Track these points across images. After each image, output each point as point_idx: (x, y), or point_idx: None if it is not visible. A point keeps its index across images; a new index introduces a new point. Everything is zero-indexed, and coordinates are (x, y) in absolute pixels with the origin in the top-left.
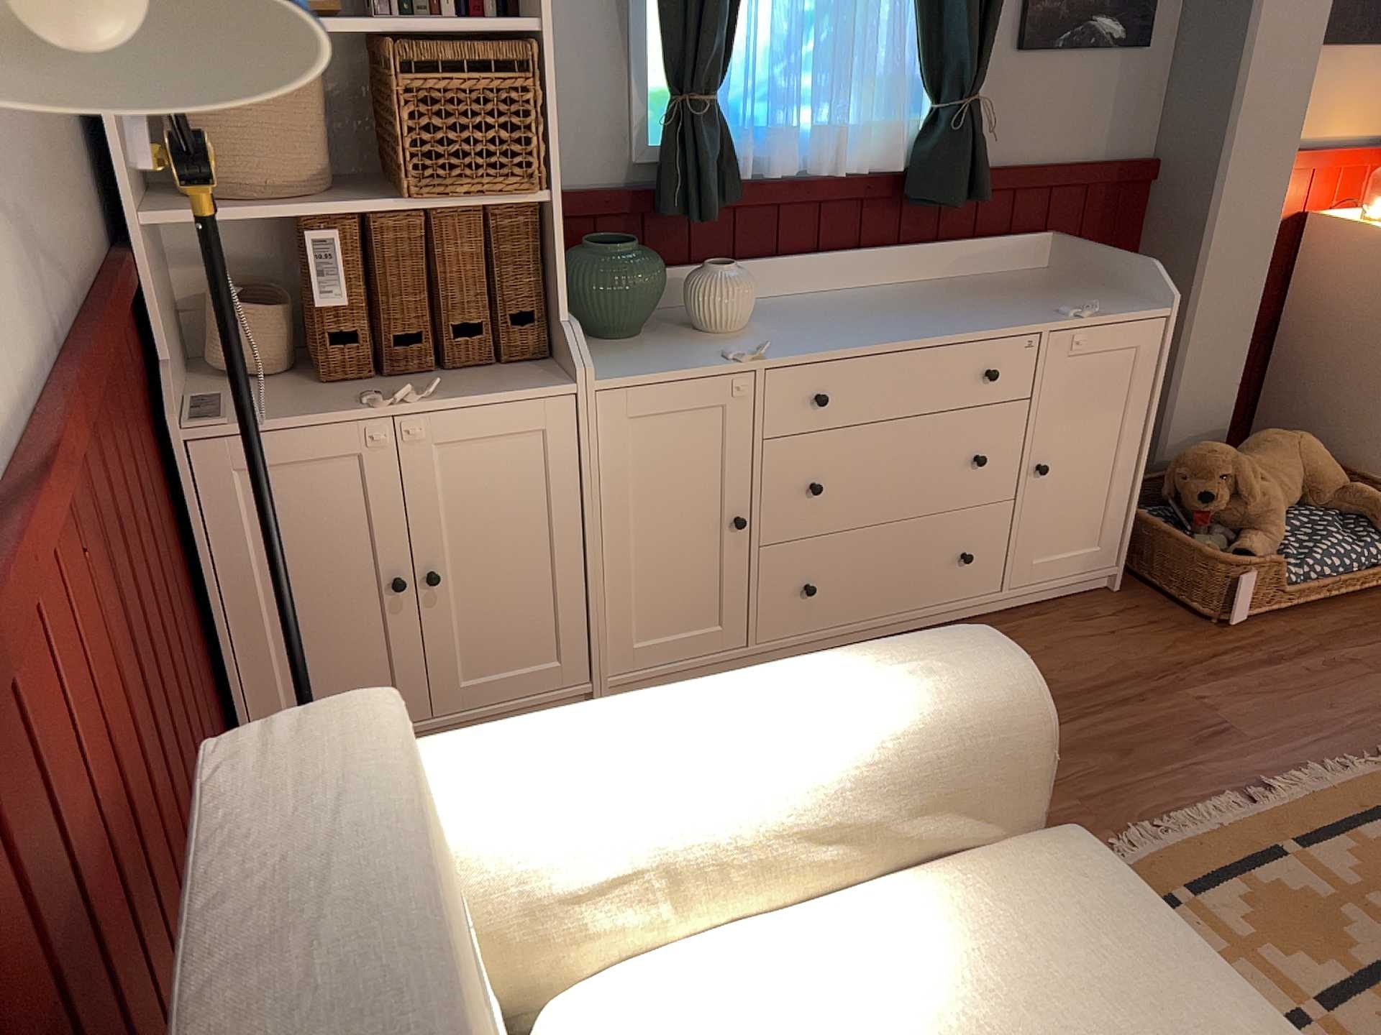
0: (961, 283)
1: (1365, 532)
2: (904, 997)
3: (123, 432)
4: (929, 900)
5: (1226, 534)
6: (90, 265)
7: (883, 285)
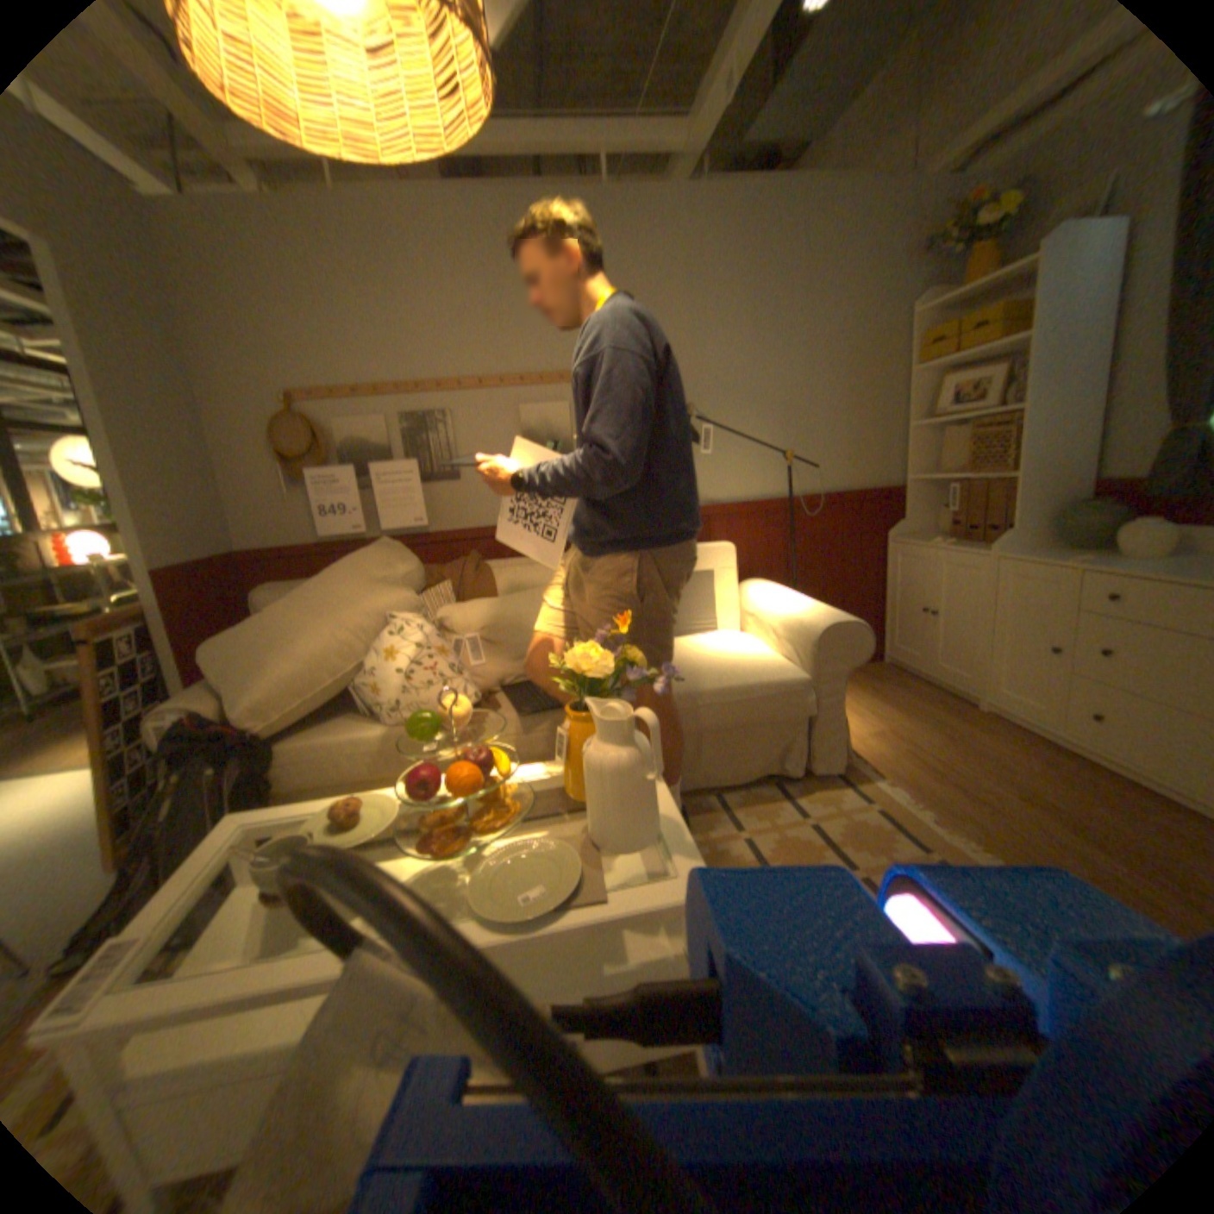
0: None
1: None
2: (737, 652)
3: (845, 523)
4: (771, 657)
5: None
6: (869, 483)
7: None
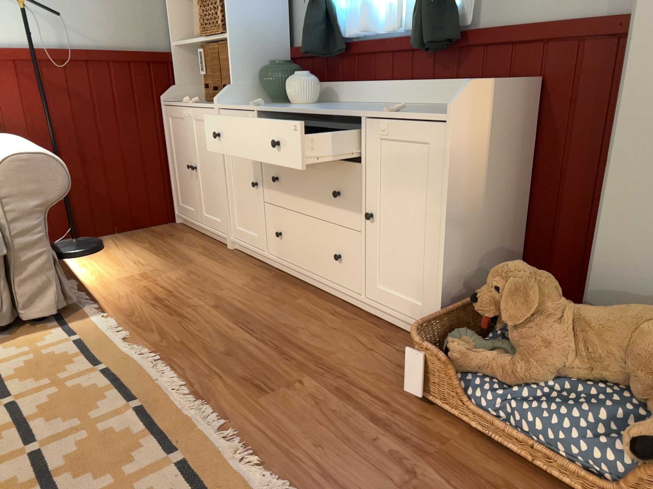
0: (446, 106)
1: (622, 435)
2: None
3: (115, 86)
4: None
5: (493, 345)
6: (136, 49)
7: (411, 104)
